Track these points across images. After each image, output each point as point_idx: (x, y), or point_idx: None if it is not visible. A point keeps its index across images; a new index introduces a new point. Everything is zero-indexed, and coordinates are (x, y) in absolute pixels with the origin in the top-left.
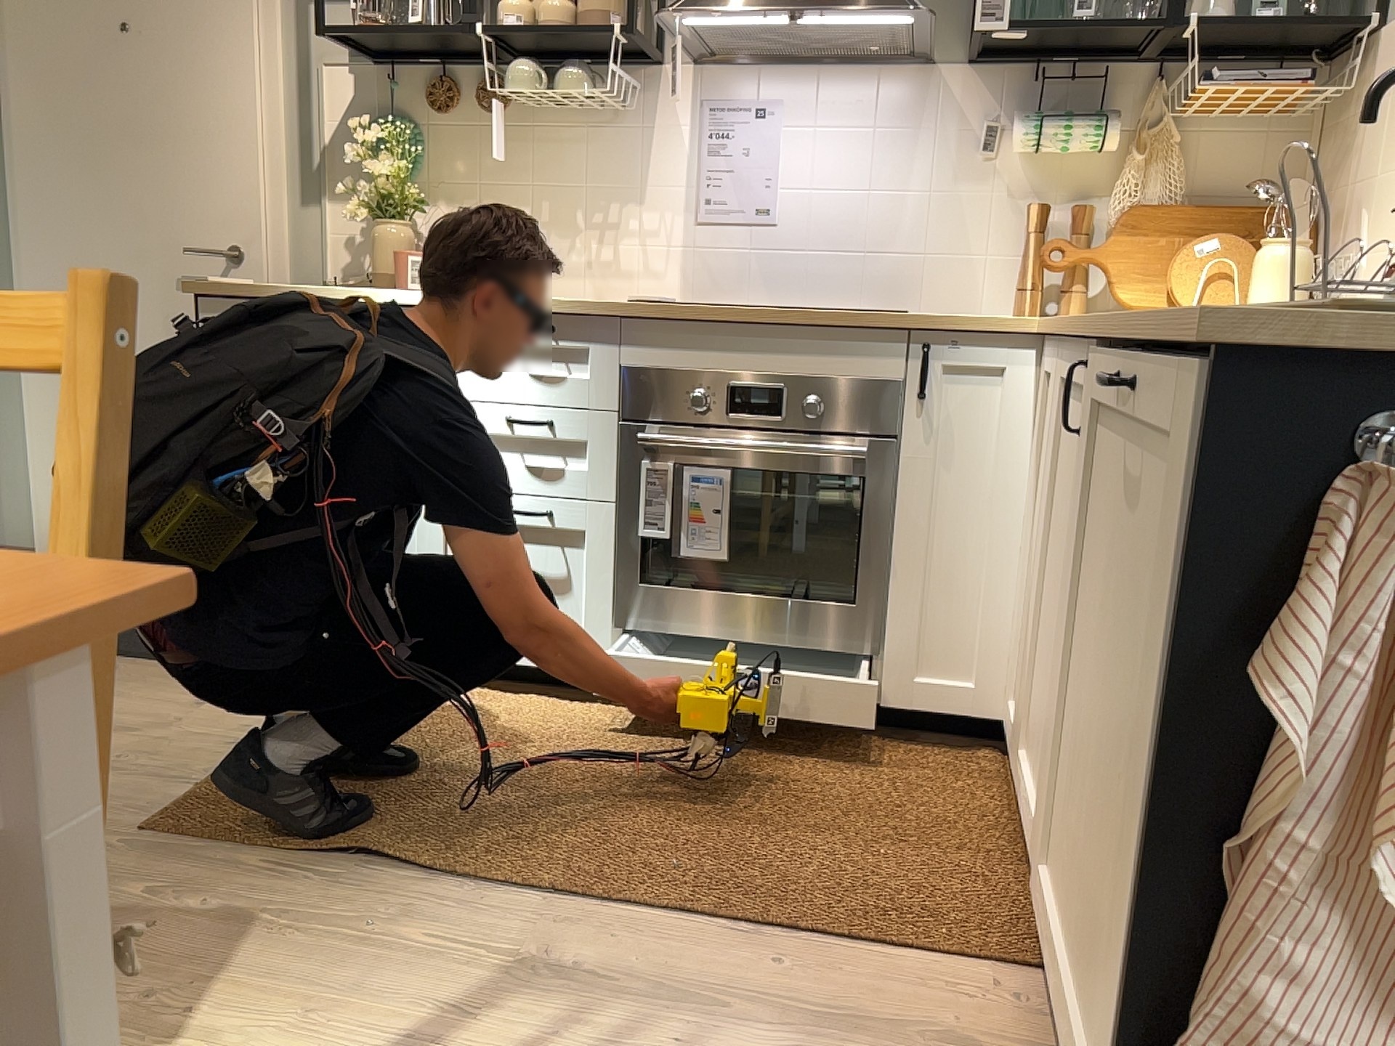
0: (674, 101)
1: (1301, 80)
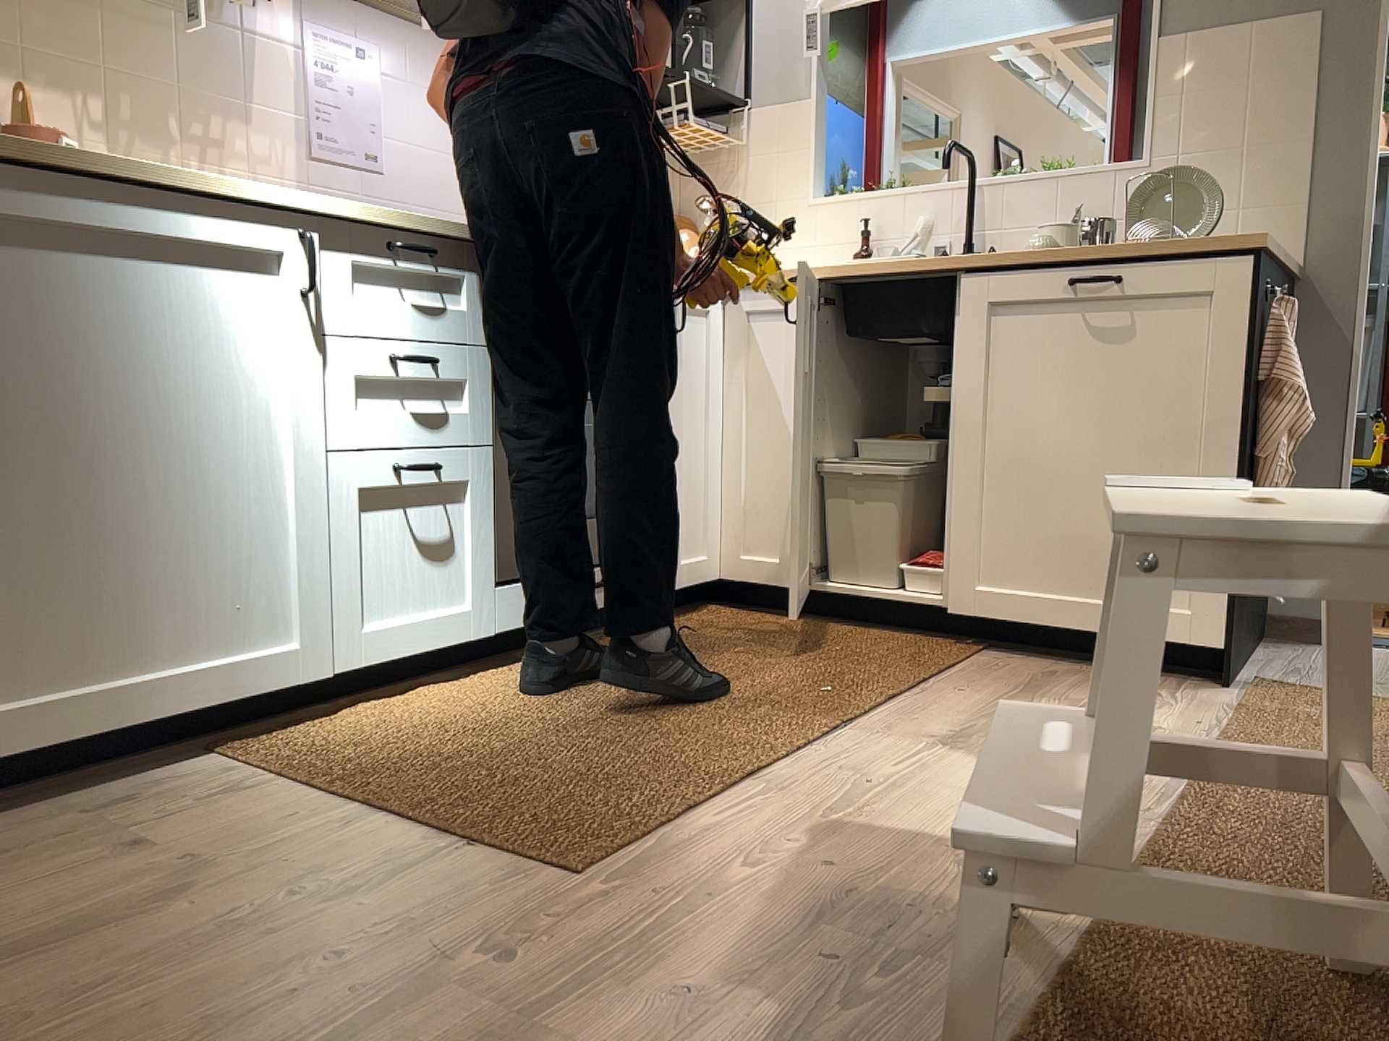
0: (282, 17)
1: (724, 131)
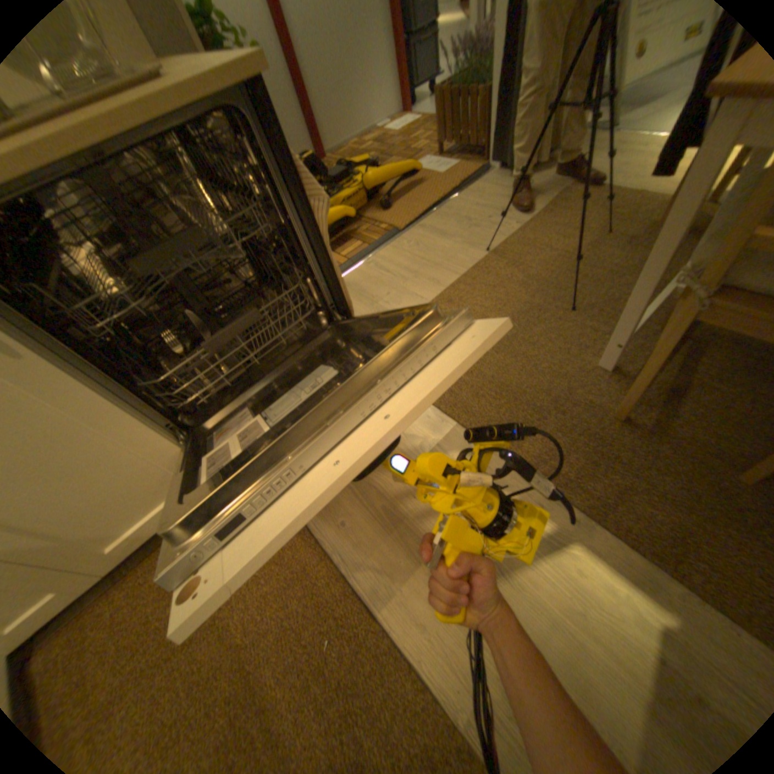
0: None
1: None
